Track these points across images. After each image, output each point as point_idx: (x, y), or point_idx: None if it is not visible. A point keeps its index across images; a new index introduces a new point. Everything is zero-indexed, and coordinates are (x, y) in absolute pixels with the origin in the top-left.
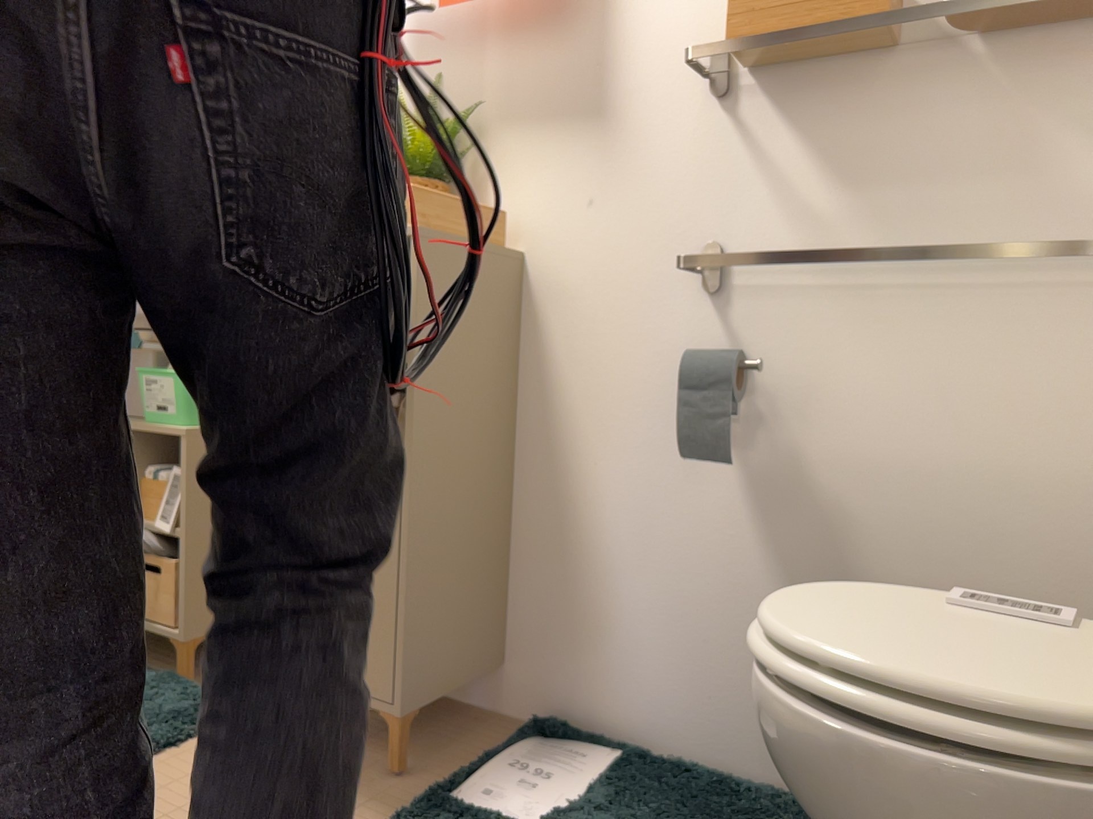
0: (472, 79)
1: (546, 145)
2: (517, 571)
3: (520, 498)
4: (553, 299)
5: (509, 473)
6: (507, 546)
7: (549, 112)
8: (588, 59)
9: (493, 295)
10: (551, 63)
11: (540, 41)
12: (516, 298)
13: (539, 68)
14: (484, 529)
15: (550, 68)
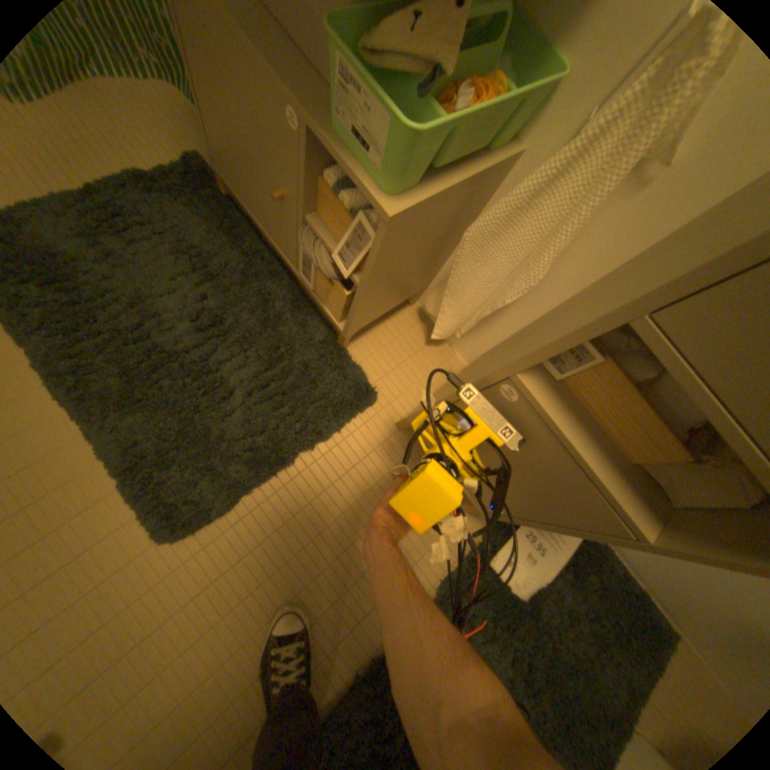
0: None
1: None
2: None
3: None
4: None
5: None
6: None
7: None
8: None
9: None
10: None
11: None
12: None
13: None
14: None
15: None
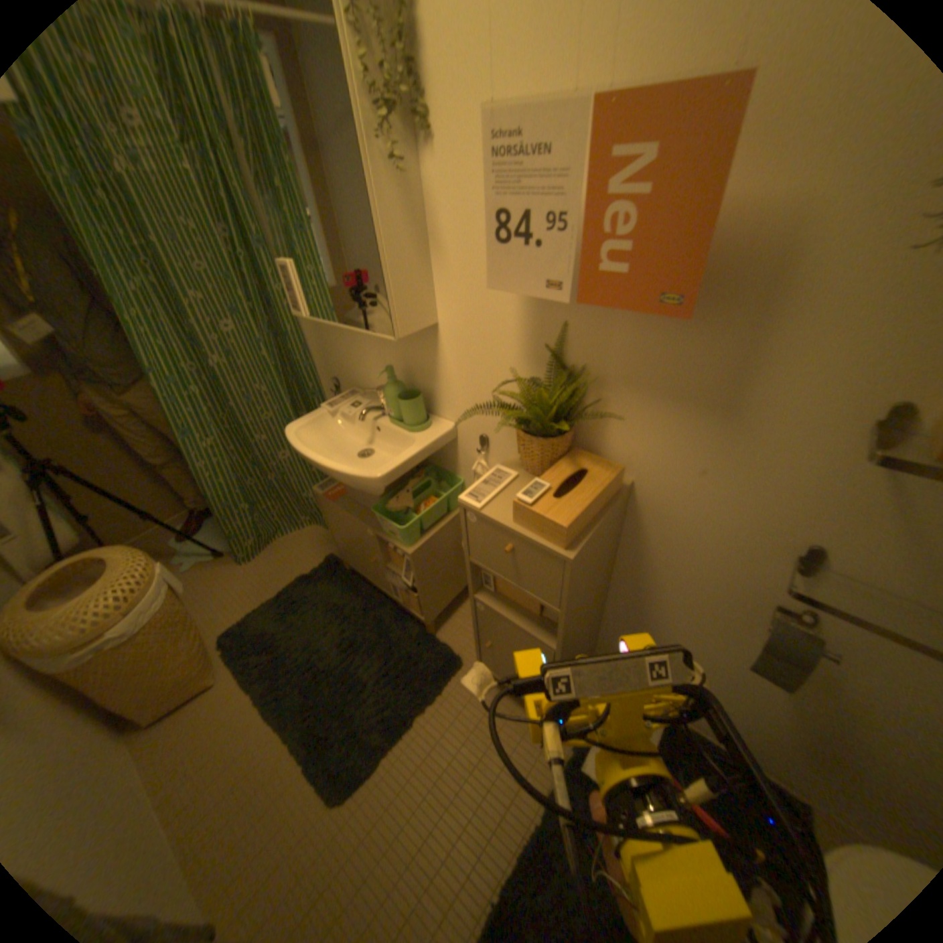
0: (596, 332)
1: (669, 414)
2: (606, 625)
3: (612, 599)
4: (655, 518)
5: (607, 590)
6: (601, 616)
7: (676, 387)
8: (732, 355)
9: (611, 528)
10: (687, 344)
11: (678, 319)
12: (624, 510)
13: (672, 344)
14: (592, 627)
15: (686, 348)
